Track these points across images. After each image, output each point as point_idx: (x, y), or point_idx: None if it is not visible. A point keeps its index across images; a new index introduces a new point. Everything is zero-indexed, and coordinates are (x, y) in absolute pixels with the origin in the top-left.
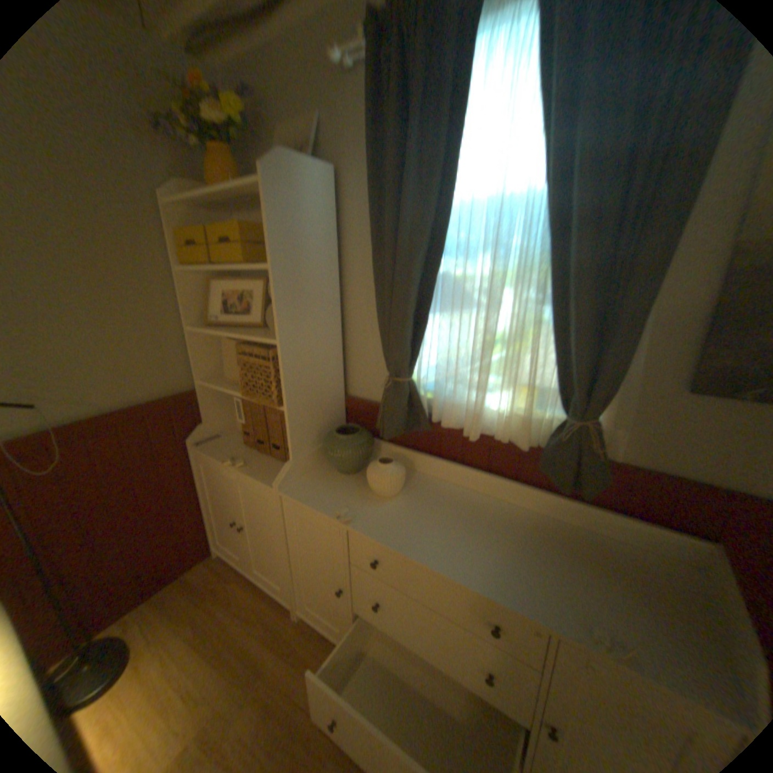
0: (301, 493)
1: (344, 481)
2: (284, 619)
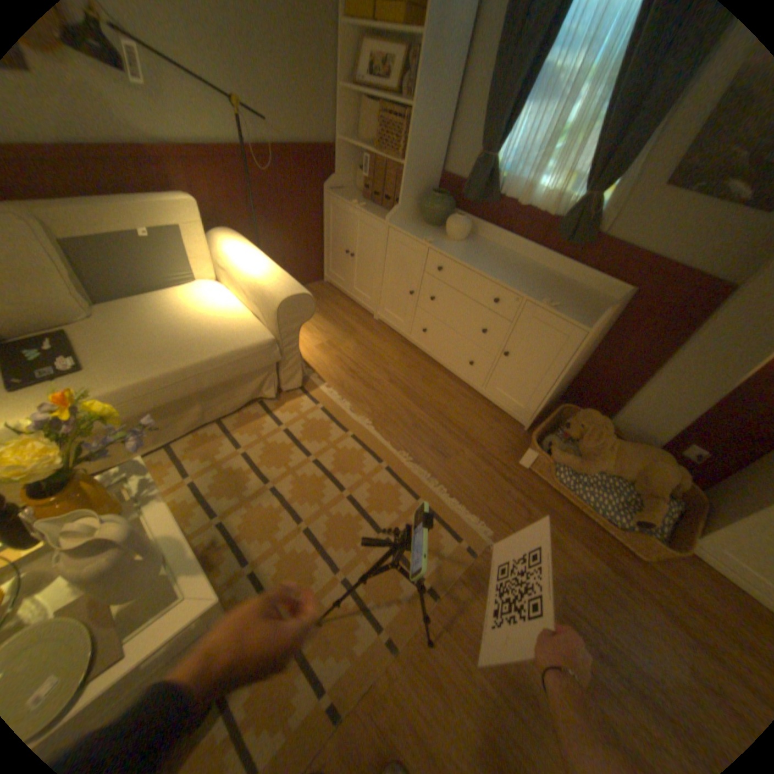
0: (402, 228)
1: (428, 230)
2: (368, 318)
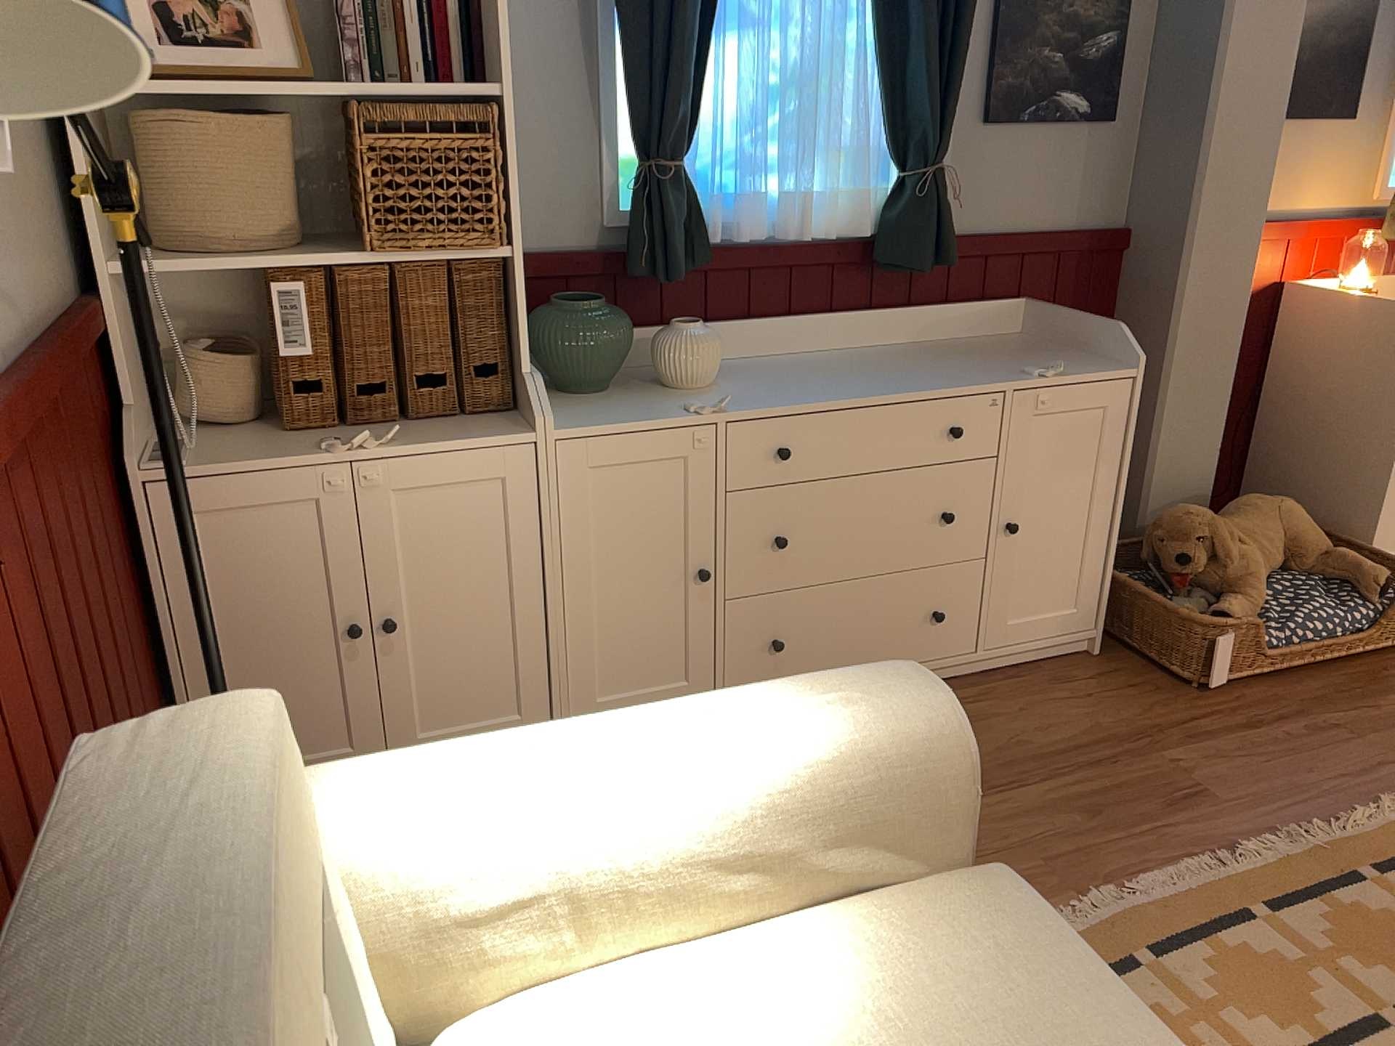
0: (588, 421)
1: (613, 397)
2: None
